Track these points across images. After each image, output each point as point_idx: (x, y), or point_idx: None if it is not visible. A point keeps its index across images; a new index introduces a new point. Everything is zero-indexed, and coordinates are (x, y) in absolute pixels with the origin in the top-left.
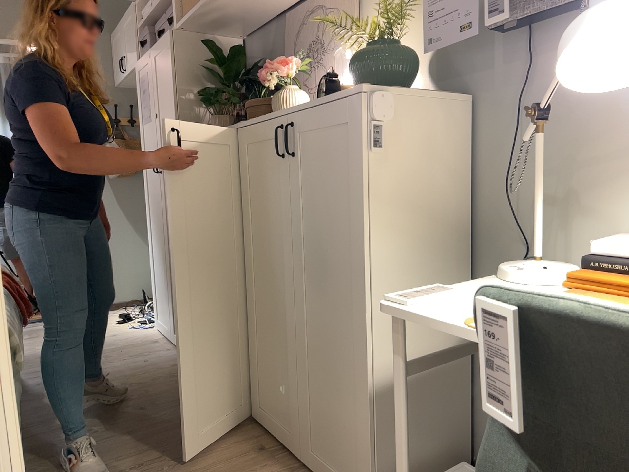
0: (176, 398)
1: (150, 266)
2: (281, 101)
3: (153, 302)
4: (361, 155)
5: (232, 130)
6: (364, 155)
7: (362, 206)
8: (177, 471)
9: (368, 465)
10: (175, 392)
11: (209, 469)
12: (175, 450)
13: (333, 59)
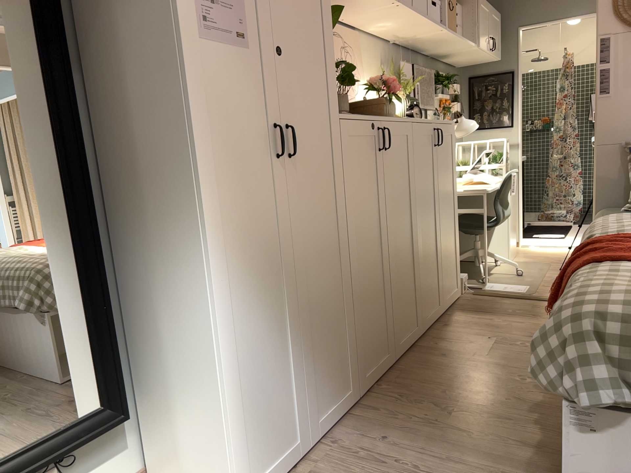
0: (433, 374)
1: (221, 389)
2: (395, 107)
3: (235, 465)
4: (455, 147)
5: (408, 121)
6: (455, 147)
7: (456, 166)
8: (495, 336)
9: (459, 269)
10: (425, 380)
11: (480, 330)
12: (483, 344)
13: (357, 82)
